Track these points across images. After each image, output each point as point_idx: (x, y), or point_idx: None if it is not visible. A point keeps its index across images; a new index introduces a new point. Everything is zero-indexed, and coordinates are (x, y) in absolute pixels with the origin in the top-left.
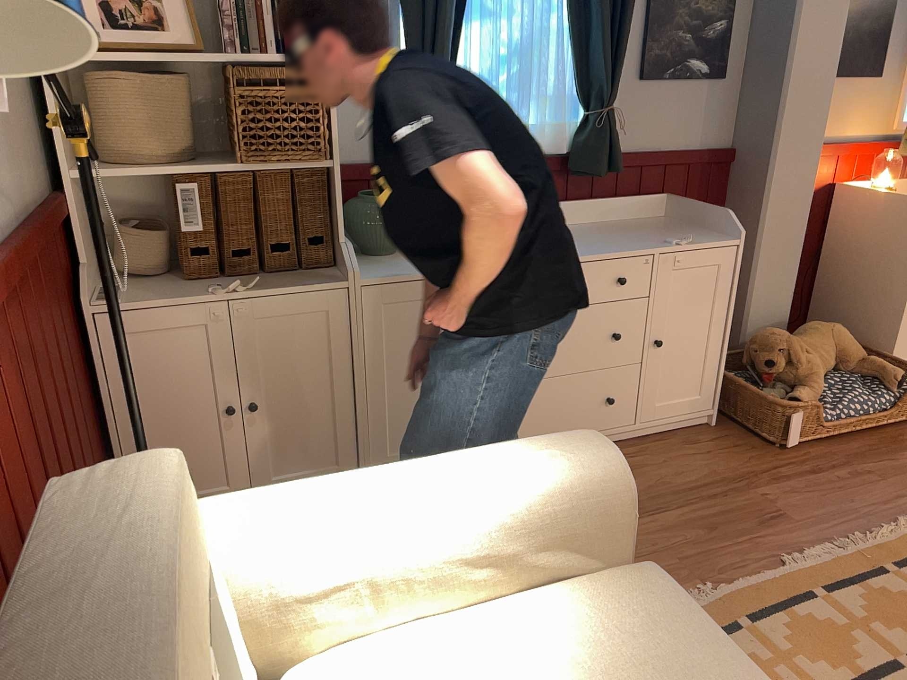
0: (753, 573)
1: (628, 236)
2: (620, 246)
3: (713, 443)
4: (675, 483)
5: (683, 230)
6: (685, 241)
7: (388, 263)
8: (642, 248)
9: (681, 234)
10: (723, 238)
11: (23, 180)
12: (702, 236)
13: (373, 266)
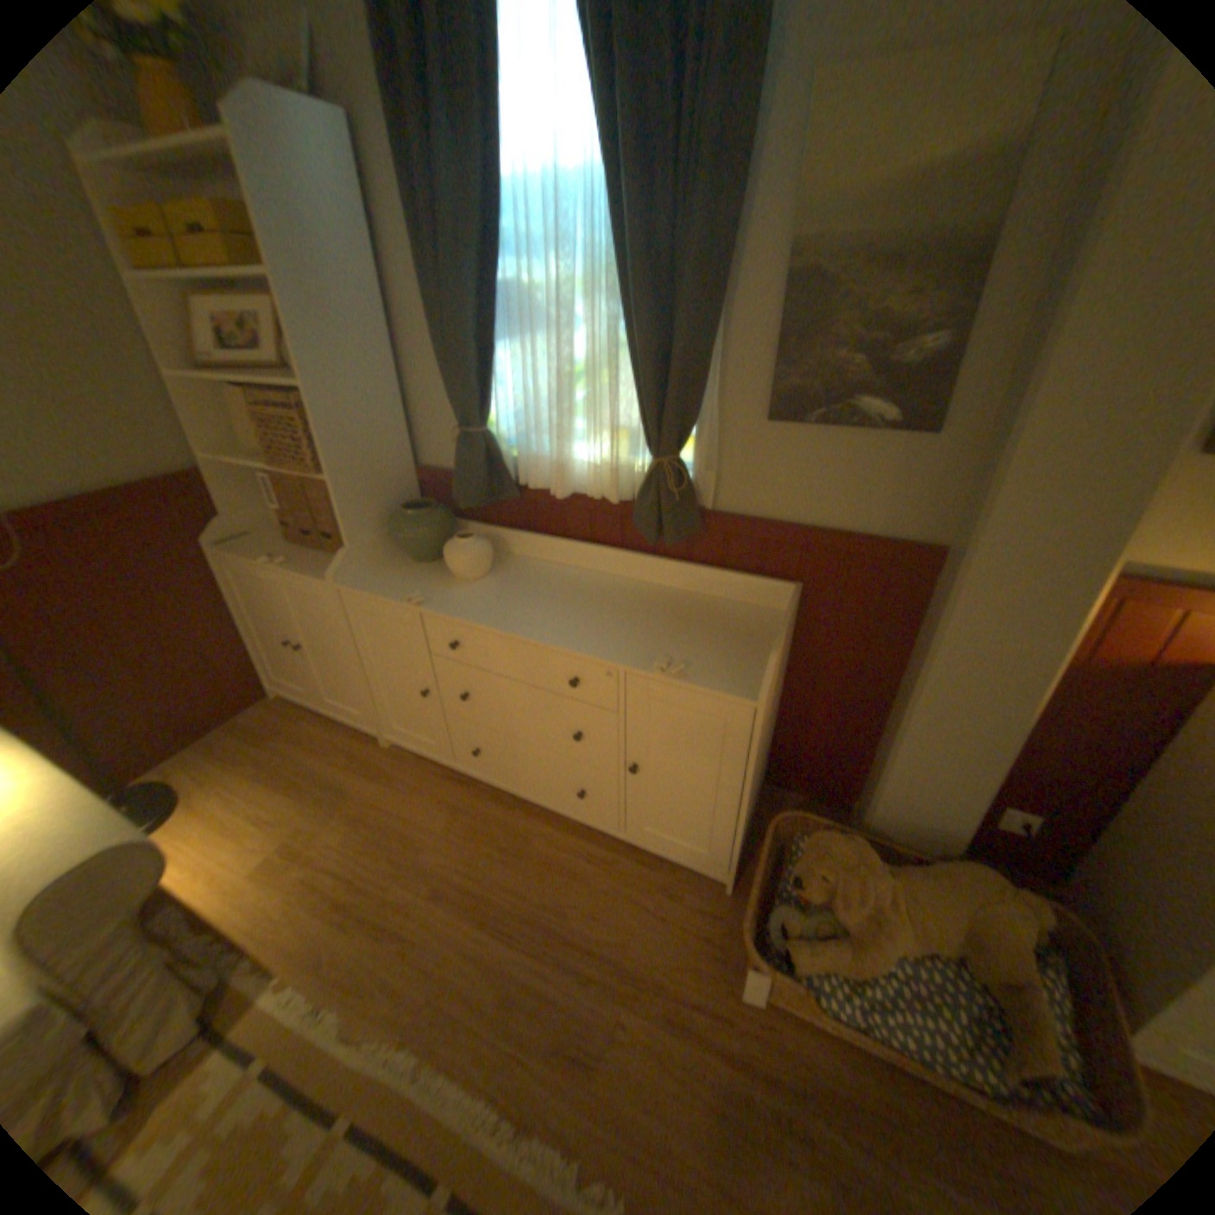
0: (442, 1092)
1: (649, 629)
2: (602, 640)
3: (686, 916)
4: (571, 923)
5: (739, 649)
6: (664, 672)
7: (398, 574)
8: (612, 655)
9: (716, 655)
10: (748, 687)
11: (108, 464)
12: (731, 670)
13: (386, 571)
